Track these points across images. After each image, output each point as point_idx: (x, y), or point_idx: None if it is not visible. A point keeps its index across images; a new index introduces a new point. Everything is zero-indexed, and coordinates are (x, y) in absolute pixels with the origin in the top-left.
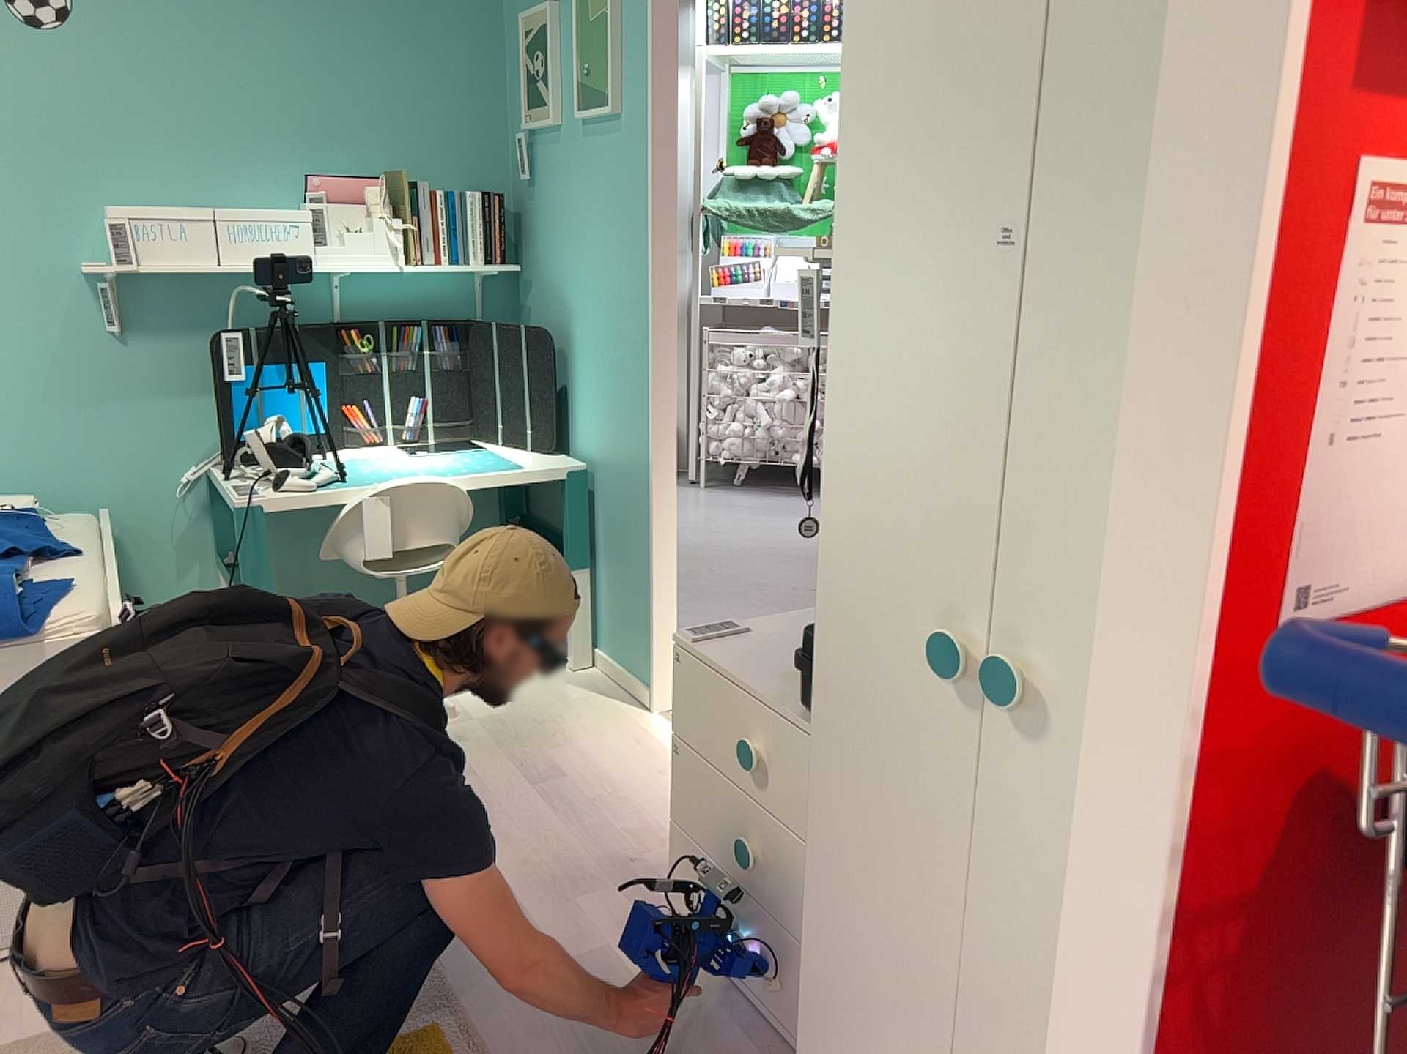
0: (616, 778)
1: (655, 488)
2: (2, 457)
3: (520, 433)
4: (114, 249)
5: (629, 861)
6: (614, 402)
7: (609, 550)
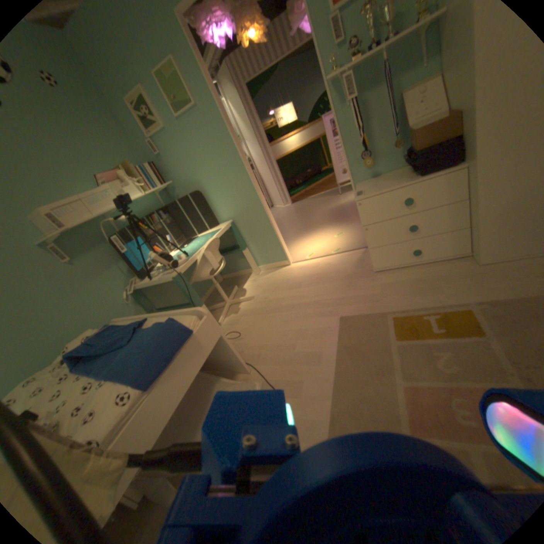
0: (310, 273)
1: (265, 207)
2: (58, 329)
3: (203, 226)
4: (50, 225)
5: (346, 276)
6: (234, 195)
7: (251, 237)
